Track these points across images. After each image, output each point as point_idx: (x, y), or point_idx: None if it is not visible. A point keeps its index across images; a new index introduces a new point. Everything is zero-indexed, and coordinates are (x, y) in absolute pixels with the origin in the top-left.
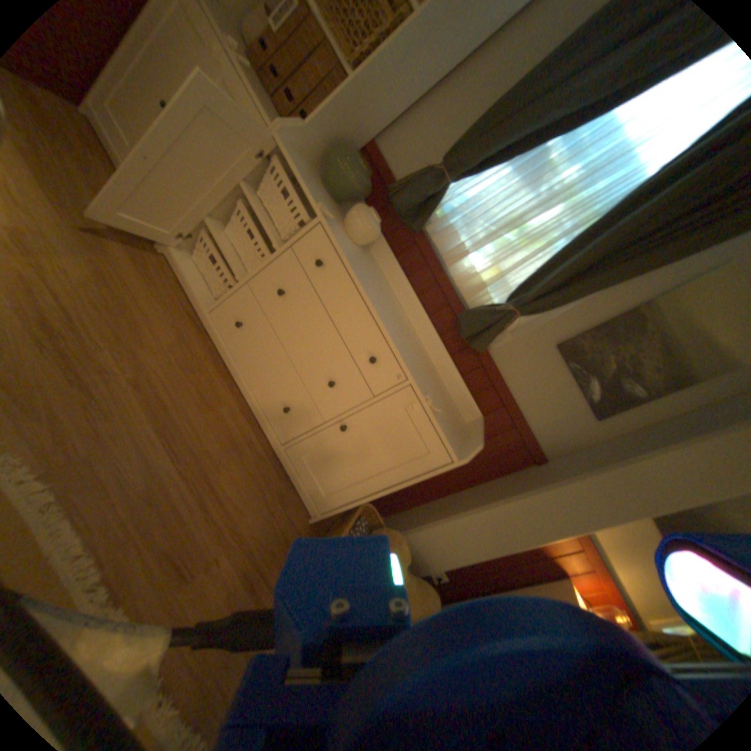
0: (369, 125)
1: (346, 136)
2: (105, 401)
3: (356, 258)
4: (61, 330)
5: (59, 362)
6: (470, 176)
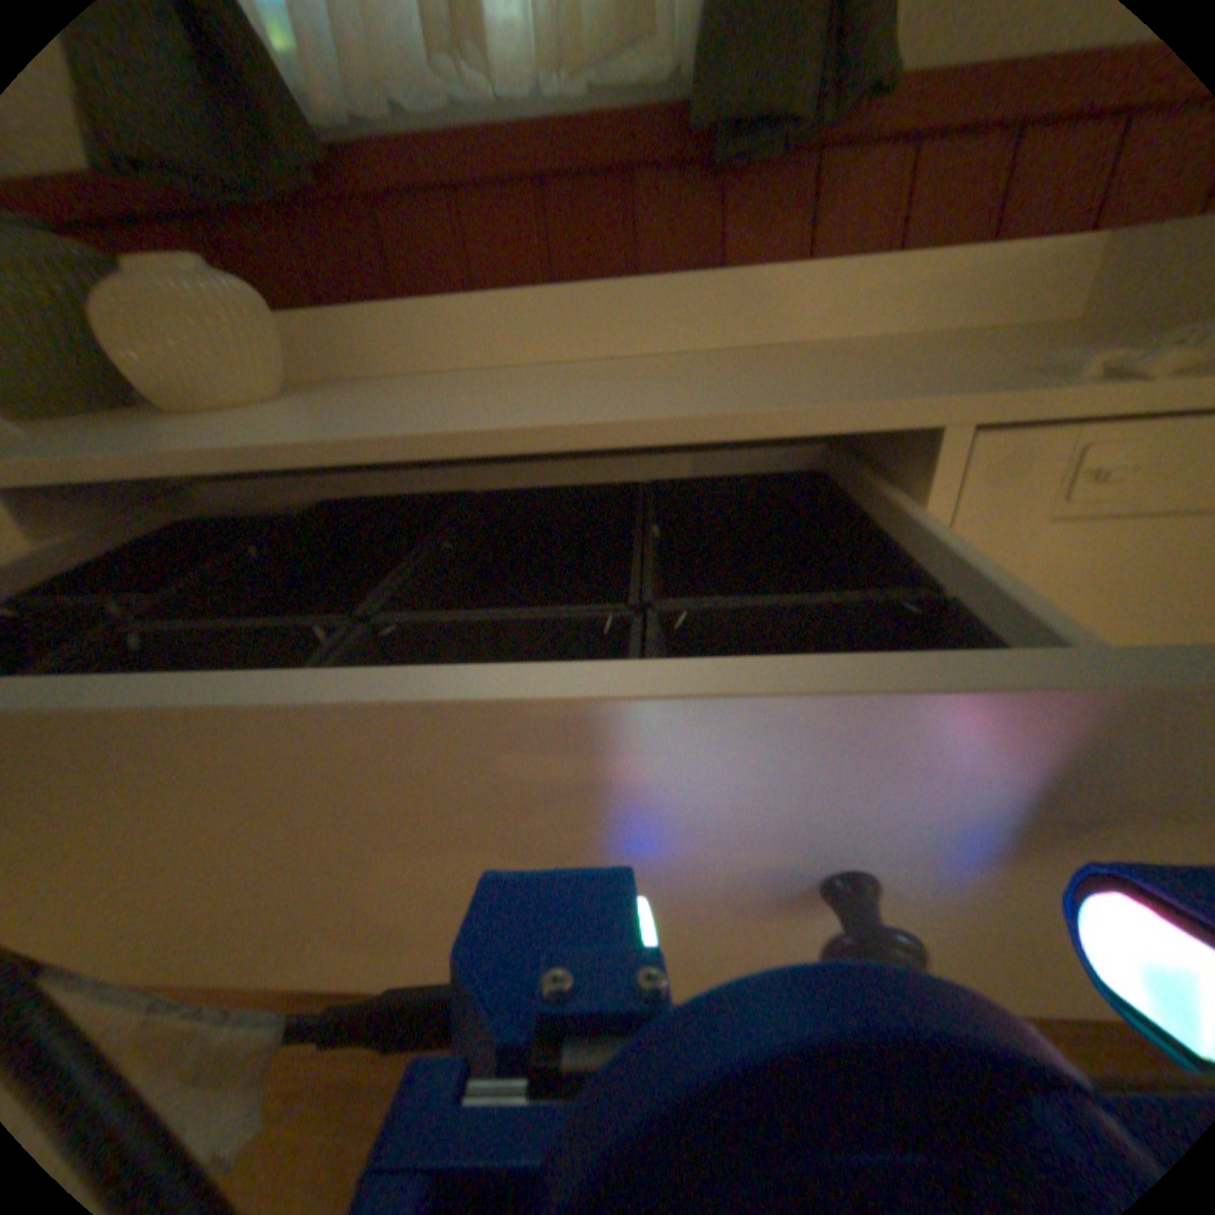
0: None
1: None
2: None
3: (286, 410)
4: None
5: None
6: None
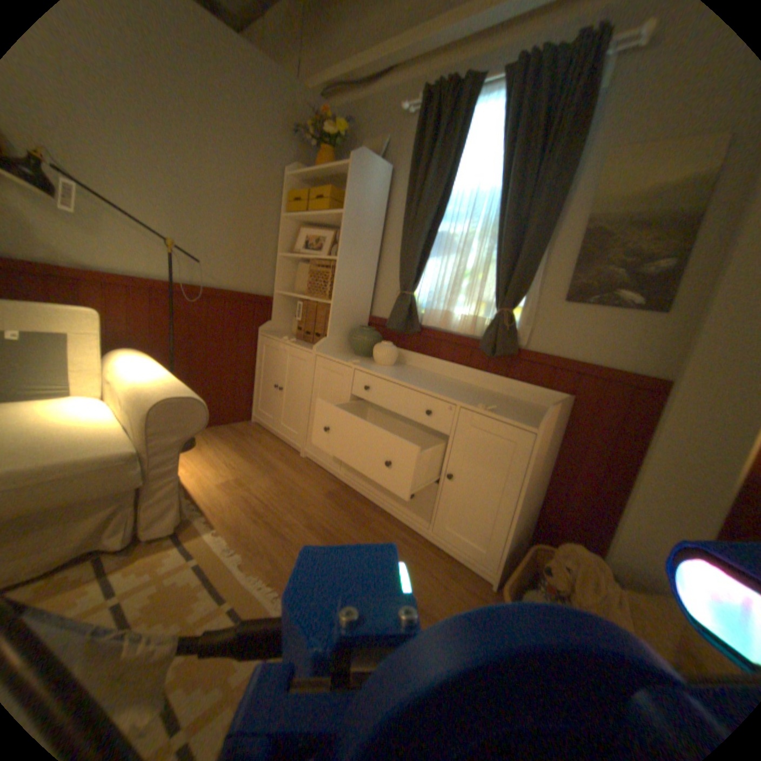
0: (359, 311)
1: (351, 324)
2: (292, 539)
3: (389, 370)
4: (262, 512)
5: (264, 527)
6: (416, 280)
